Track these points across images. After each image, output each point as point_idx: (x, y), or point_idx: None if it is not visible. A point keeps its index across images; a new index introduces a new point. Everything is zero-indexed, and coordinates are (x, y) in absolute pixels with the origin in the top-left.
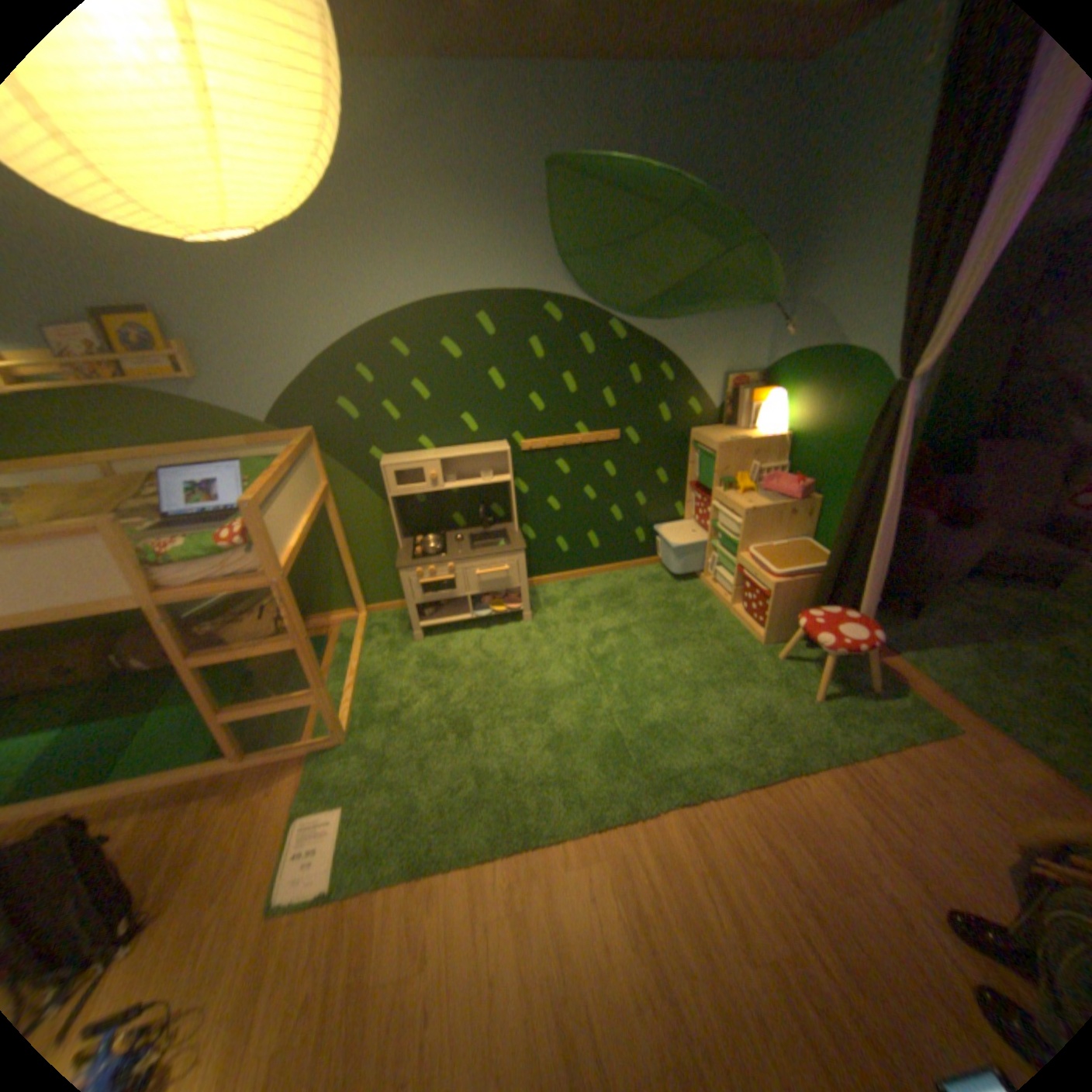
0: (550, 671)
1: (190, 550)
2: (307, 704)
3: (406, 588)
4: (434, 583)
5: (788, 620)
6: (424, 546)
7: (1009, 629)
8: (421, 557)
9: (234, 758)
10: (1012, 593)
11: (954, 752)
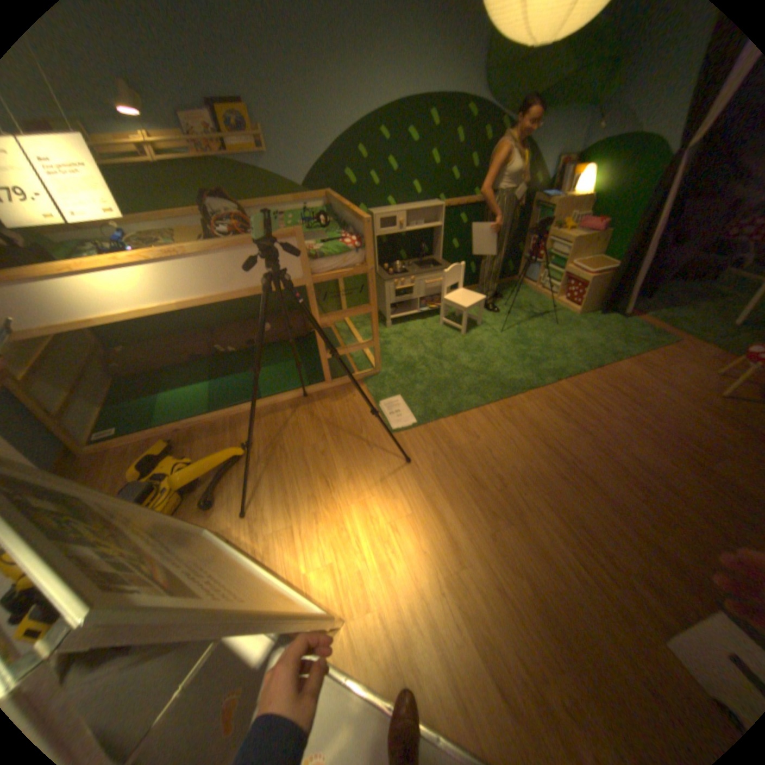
0: (472, 335)
1: (331, 251)
2: (369, 348)
3: (387, 294)
4: (403, 290)
5: (593, 300)
6: (392, 269)
7: (695, 300)
8: (392, 276)
9: (328, 382)
10: (694, 285)
11: (680, 348)
